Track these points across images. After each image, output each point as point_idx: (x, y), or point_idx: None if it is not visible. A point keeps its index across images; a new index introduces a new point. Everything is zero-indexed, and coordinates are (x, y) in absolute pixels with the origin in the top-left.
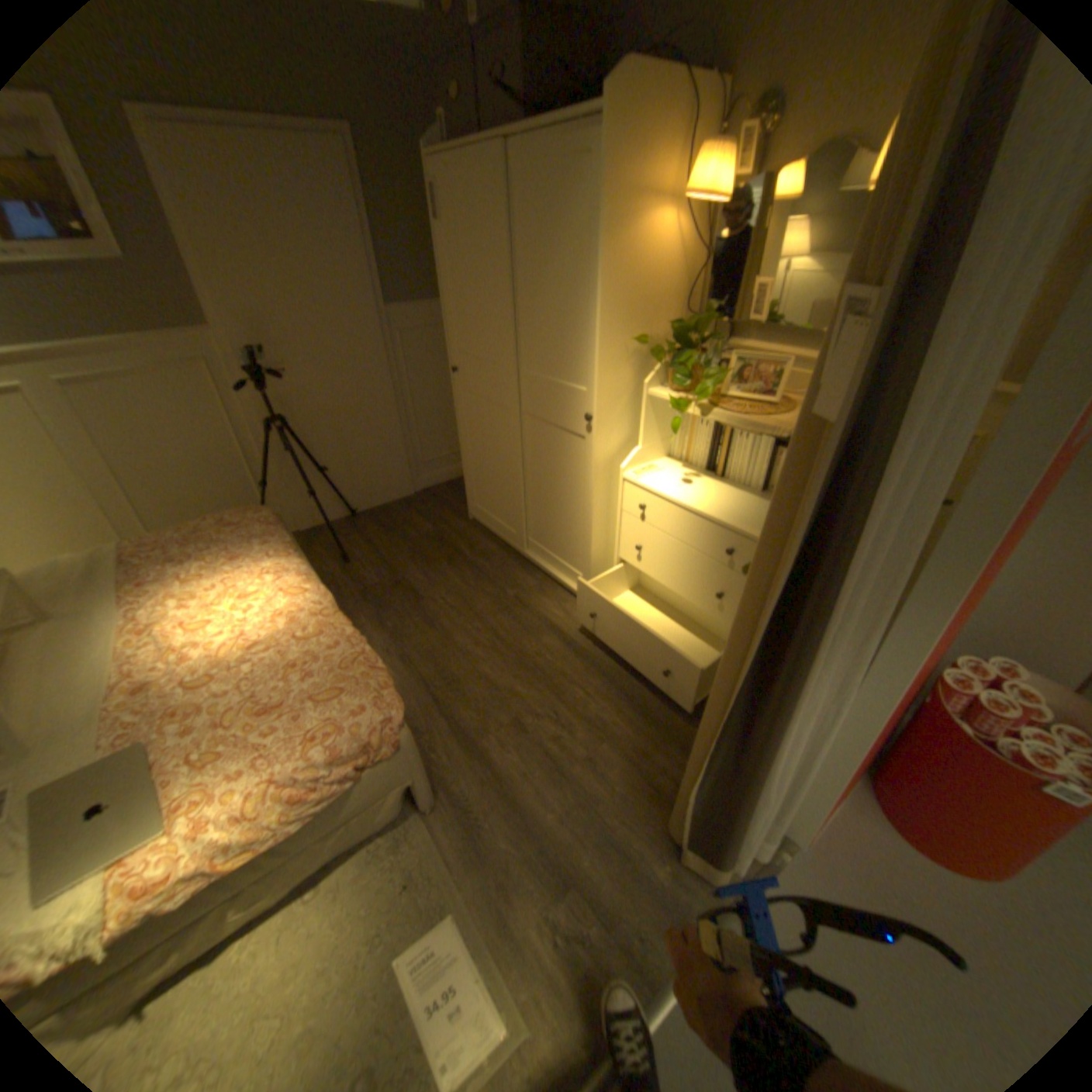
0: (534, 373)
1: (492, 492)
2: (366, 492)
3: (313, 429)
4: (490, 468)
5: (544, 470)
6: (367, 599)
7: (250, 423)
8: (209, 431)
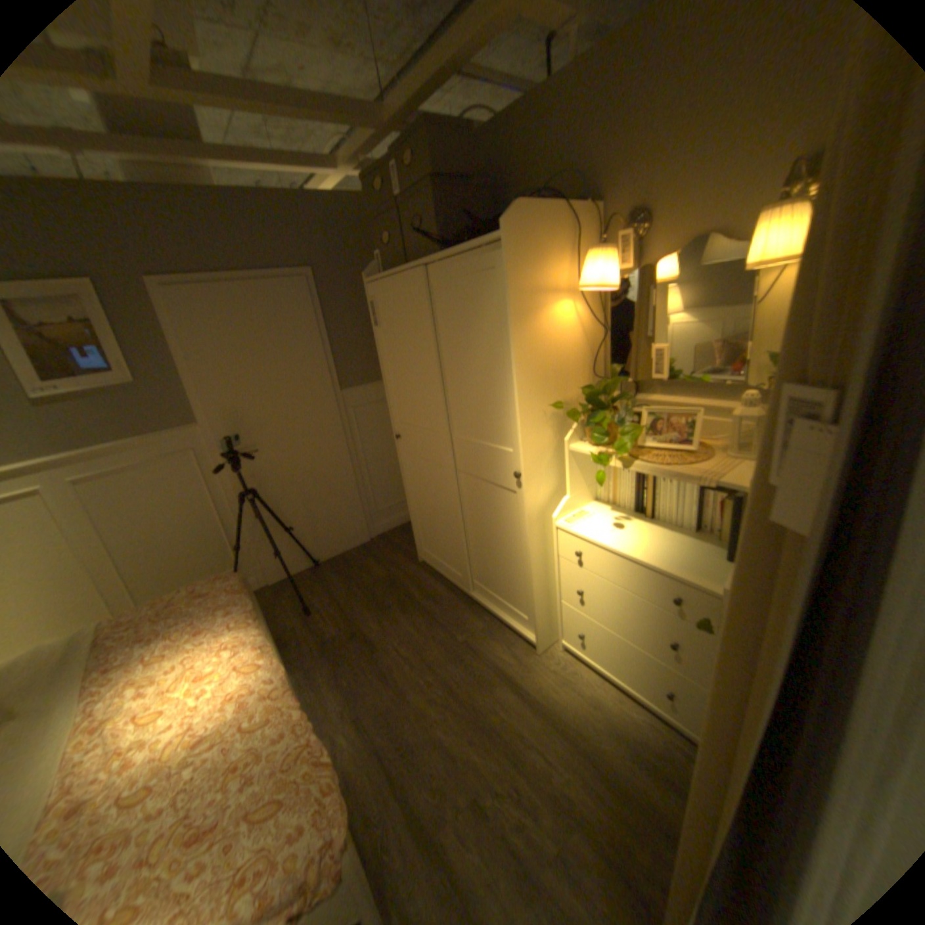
0: (465, 437)
1: (436, 538)
2: (327, 543)
3: (280, 495)
4: (433, 517)
5: (481, 519)
6: (323, 655)
7: (227, 496)
8: (192, 507)
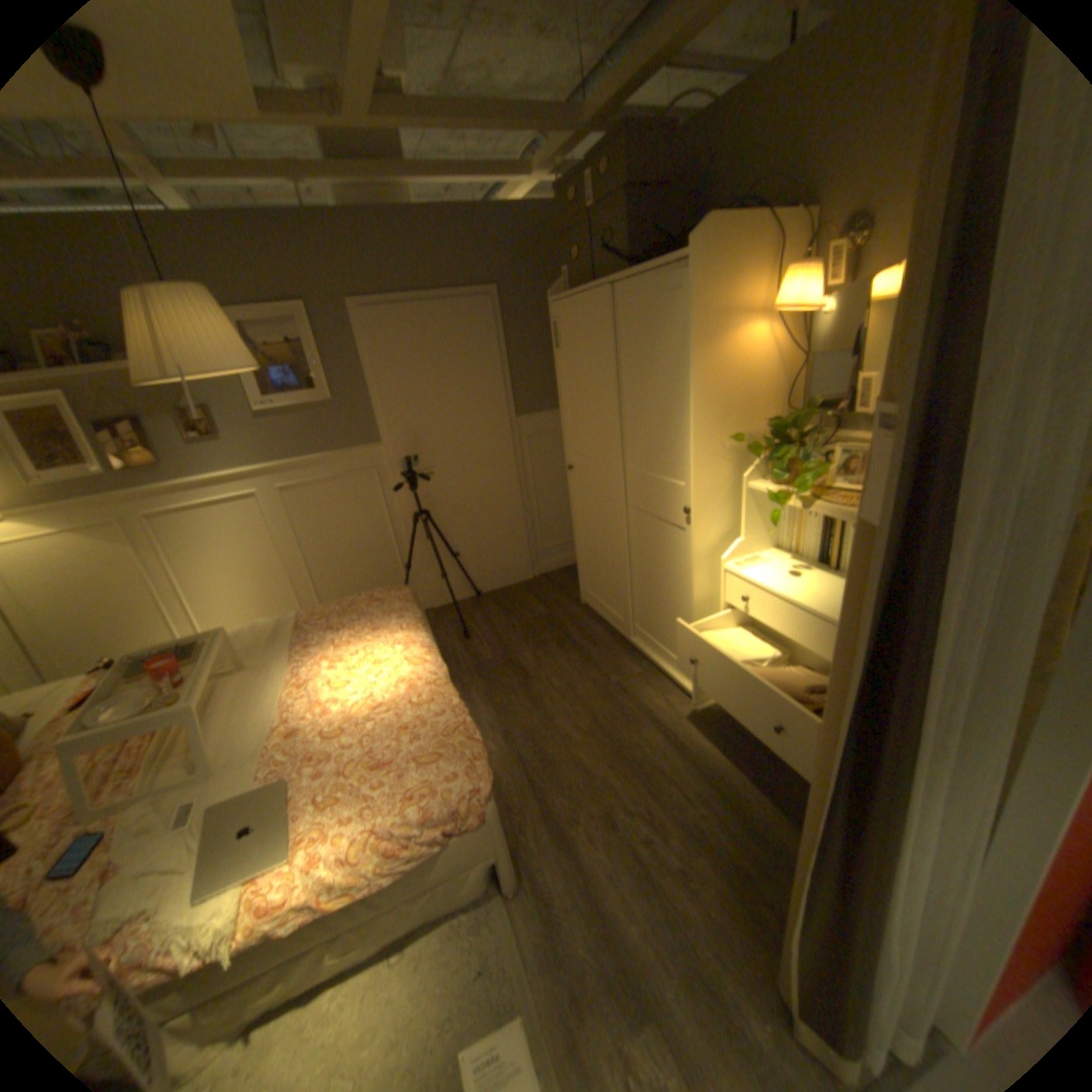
0: (638, 470)
1: (601, 578)
2: (491, 575)
3: (451, 520)
4: (599, 556)
5: (648, 559)
6: (480, 674)
7: (403, 516)
8: (372, 523)
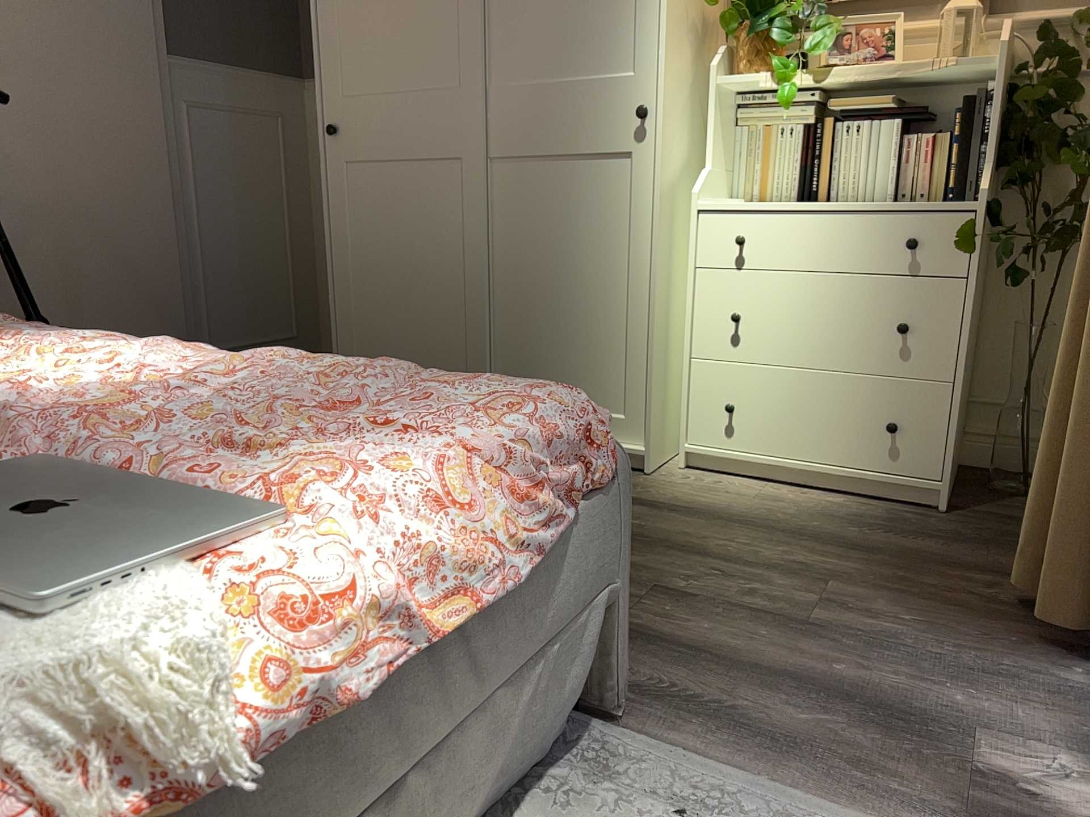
0: (521, 80)
1: (406, 334)
2: None
3: (21, 242)
4: (404, 288)
5: (535, 245)
6: None
7: None
8: None
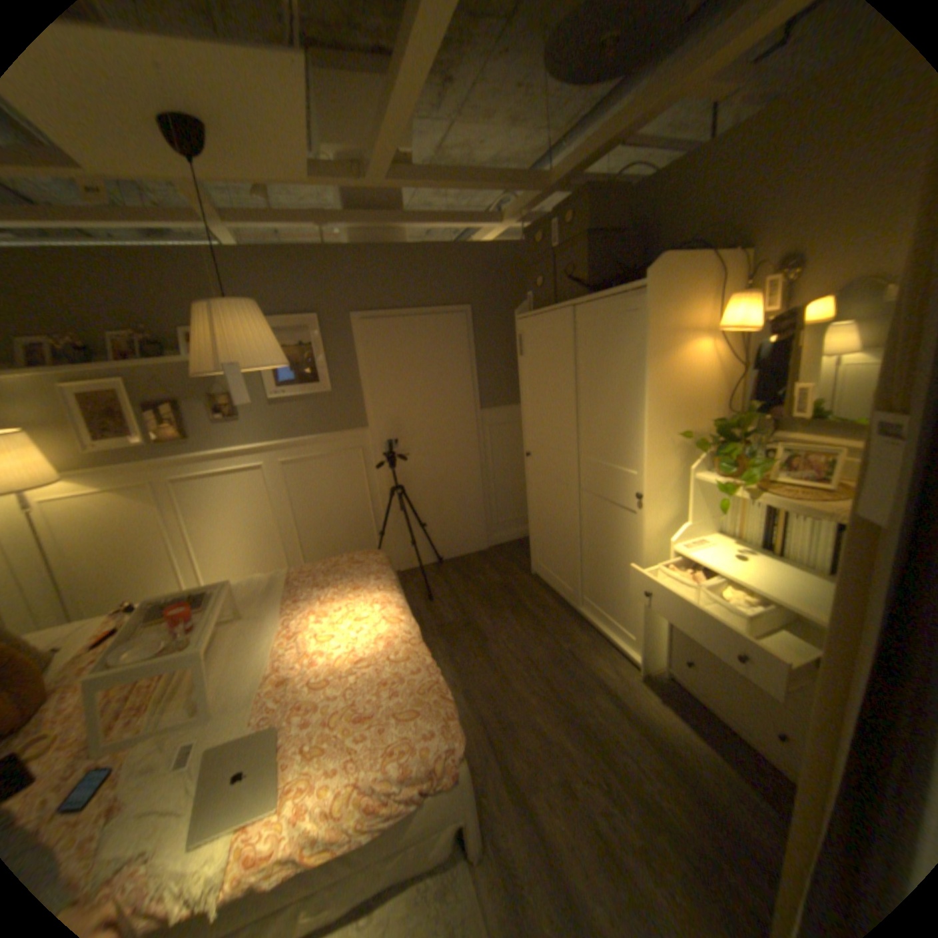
0: (592, 459)
1: (553, 552)
2: (452, 544)
3: (421, 494)
4: (552, 532)
5: (599, 537)
6: (443, 634)
7: (381, 490)
8: (355, 494)
